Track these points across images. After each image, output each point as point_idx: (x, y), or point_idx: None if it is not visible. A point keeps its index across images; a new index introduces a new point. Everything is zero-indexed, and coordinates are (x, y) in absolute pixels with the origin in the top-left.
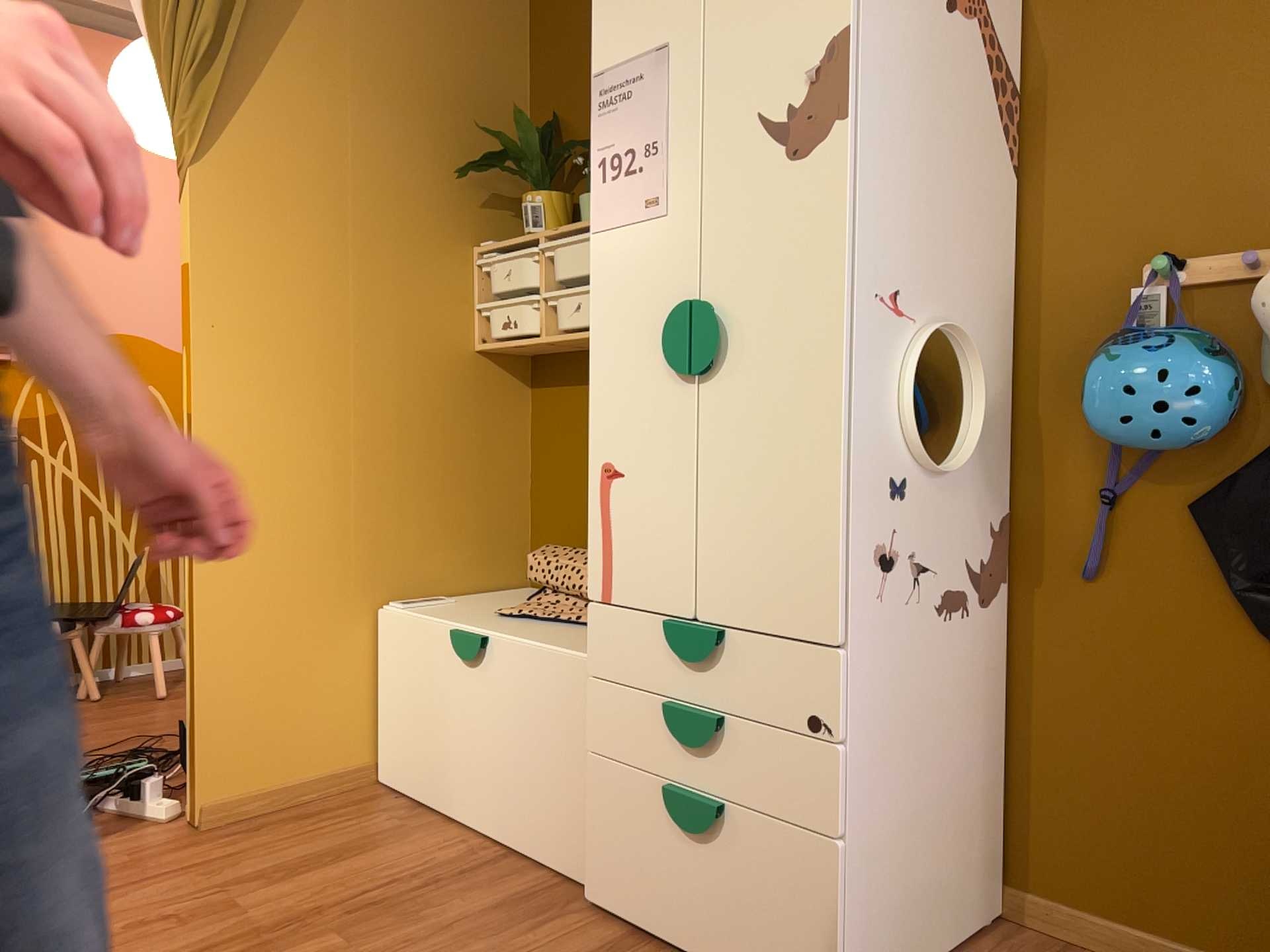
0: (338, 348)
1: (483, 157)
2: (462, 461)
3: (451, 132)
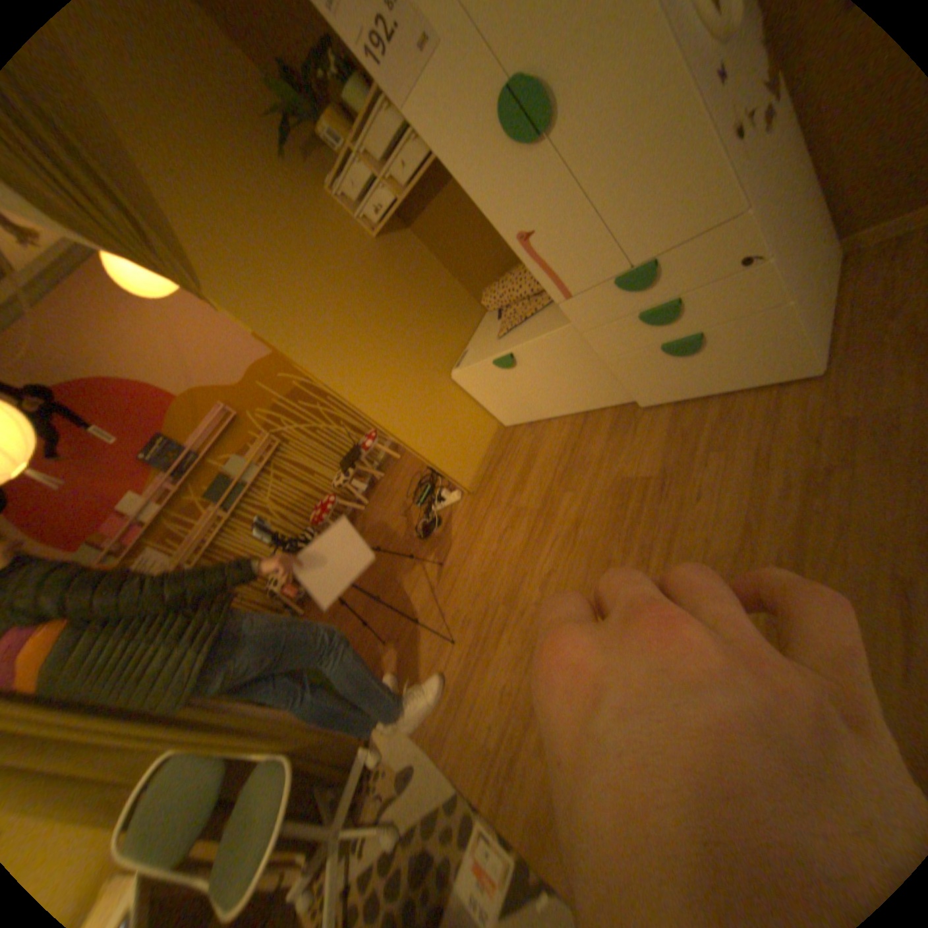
0: (334, 298)
1: (275, 129)
2: (419, 289)
3: (250, 133)
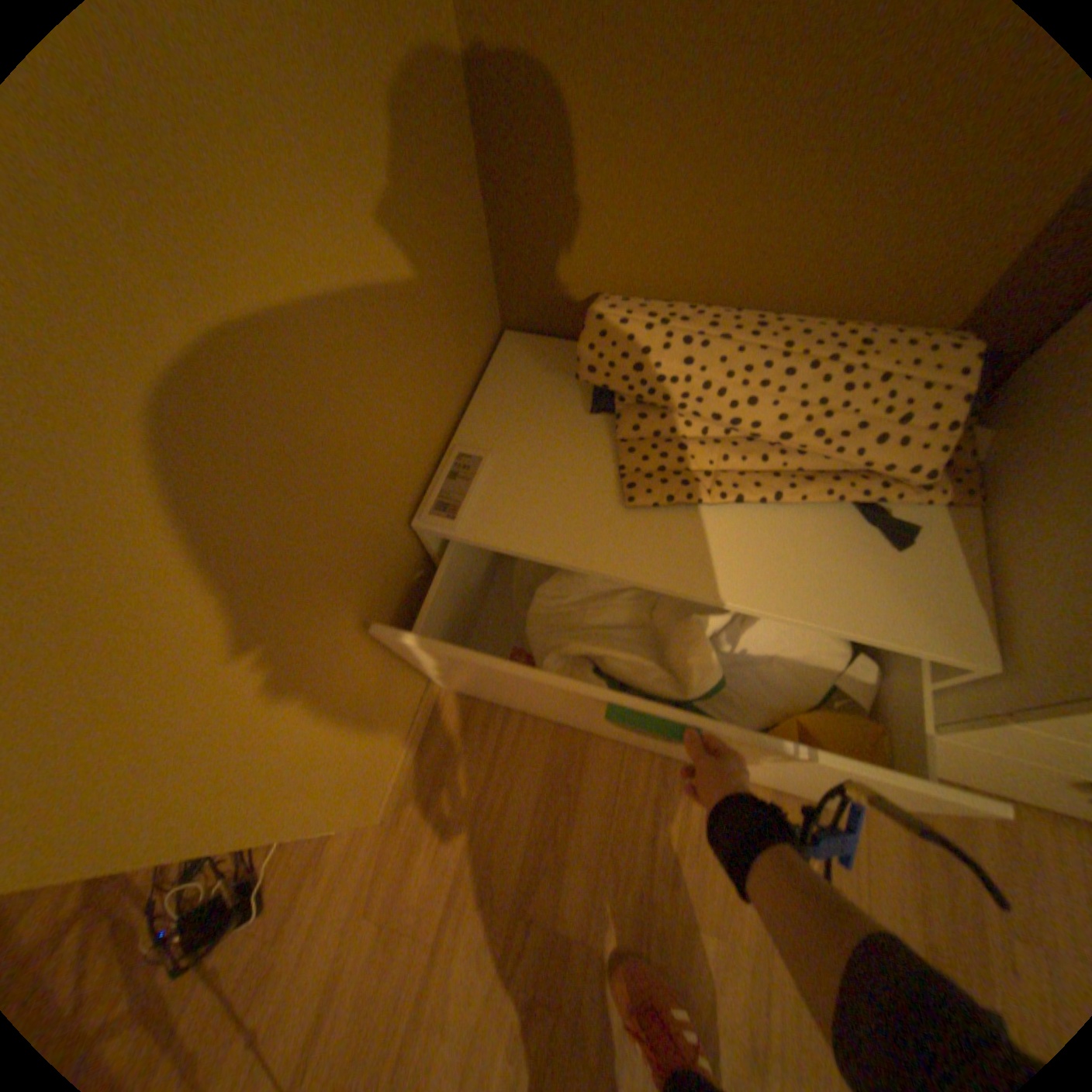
0: None
1: None
2: (392, 170)
3: None
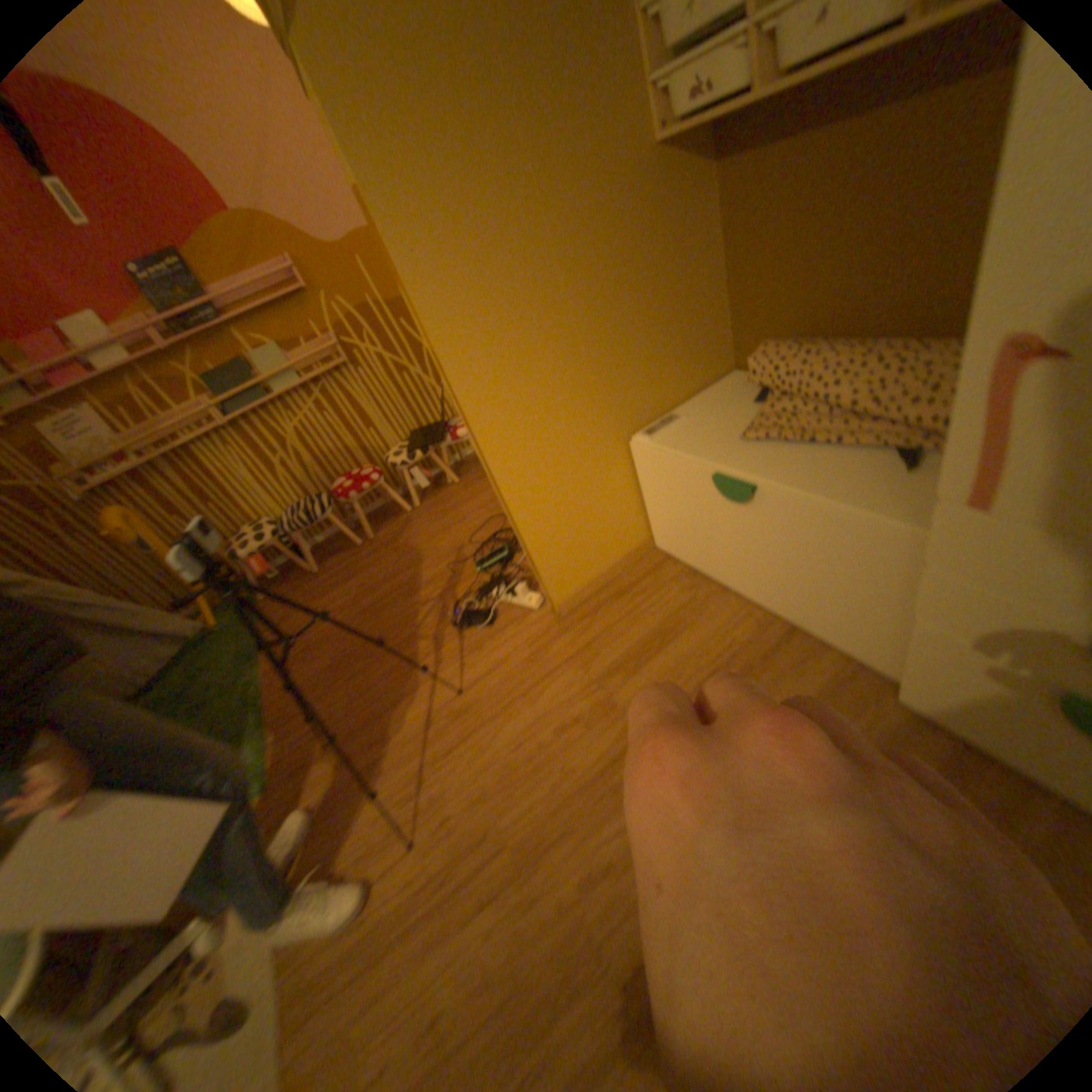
0: (528, 210)
1: None
2: (666, 277)
3: None
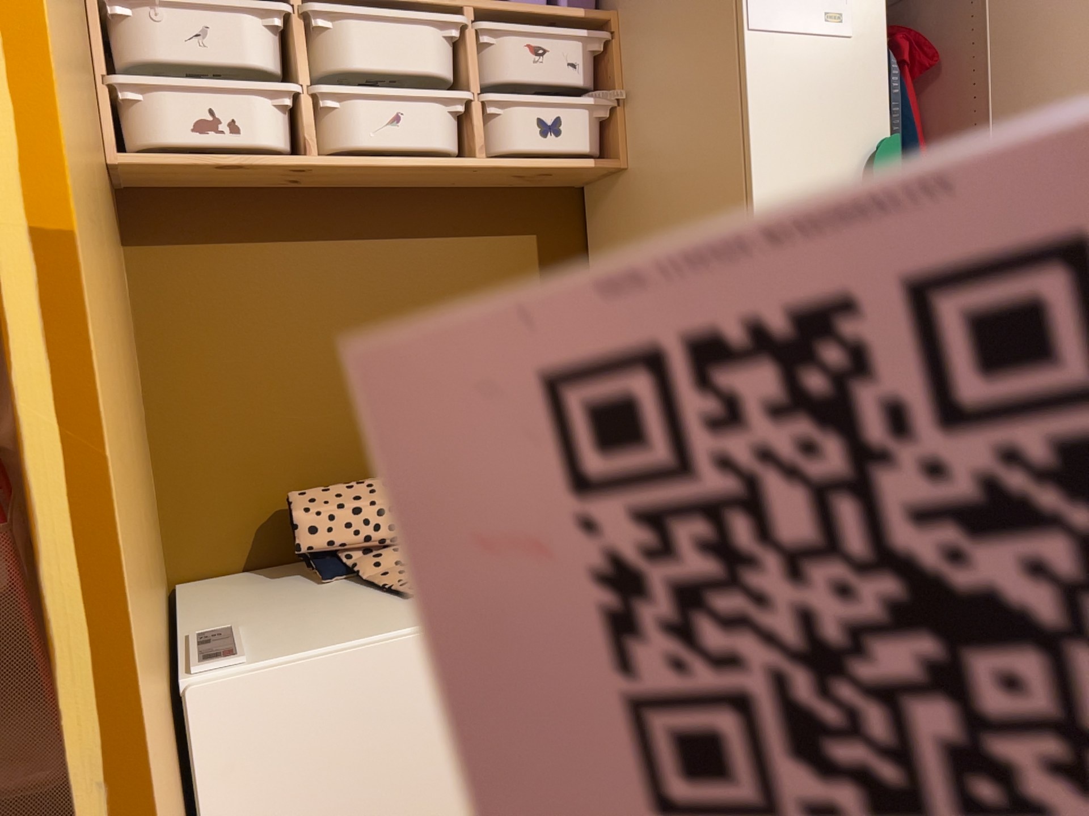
0: None
1: None
2: None
3: None
